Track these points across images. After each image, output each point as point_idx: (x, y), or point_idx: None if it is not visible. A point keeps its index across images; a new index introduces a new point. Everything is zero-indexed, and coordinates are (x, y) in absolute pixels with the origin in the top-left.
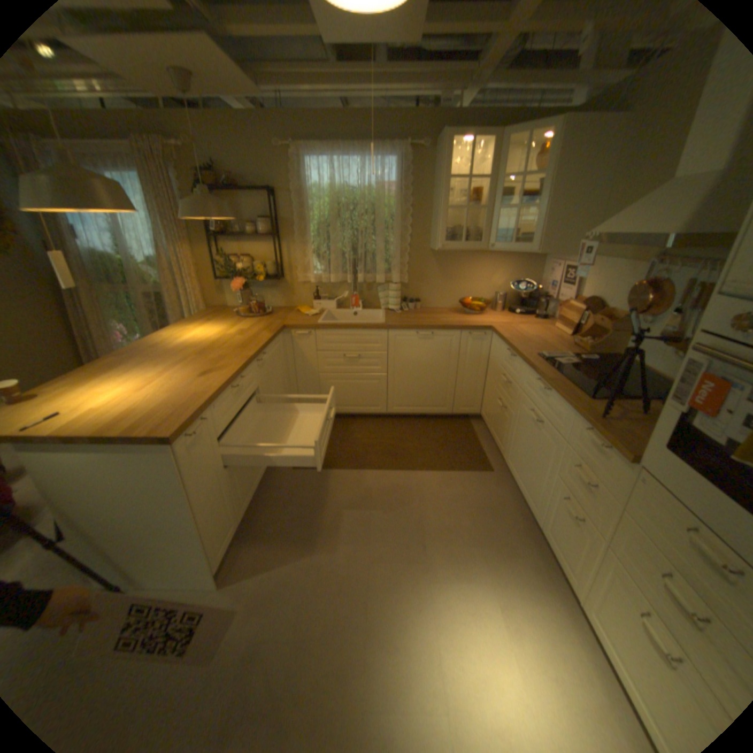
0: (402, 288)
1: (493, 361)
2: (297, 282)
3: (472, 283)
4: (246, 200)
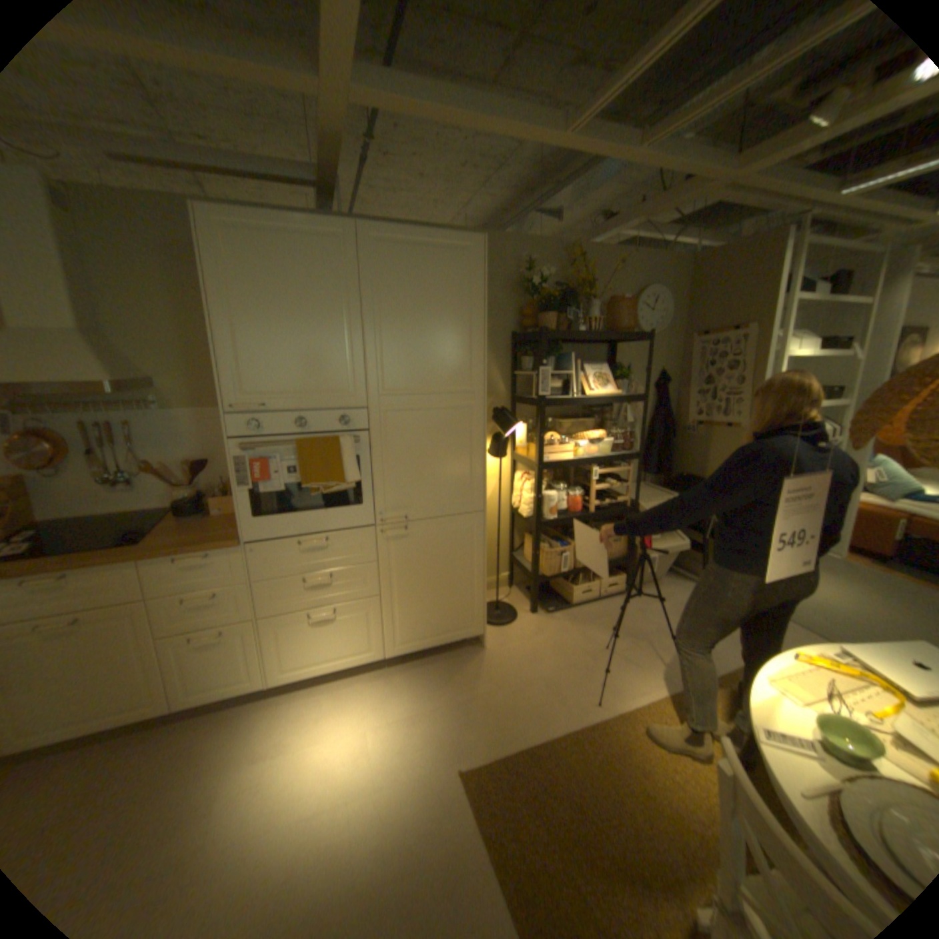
0: None
1: None
2: None
3: None
4: None
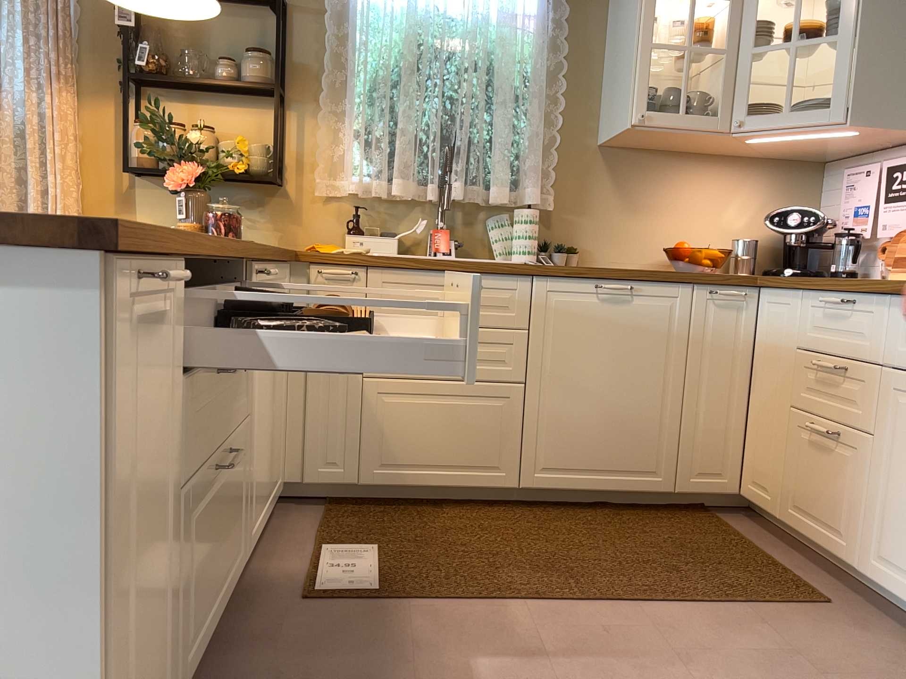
0: (541, 221)
1: (773, 349)
2: (313, 195)
3: (684, 219)
4: (228, 21)
